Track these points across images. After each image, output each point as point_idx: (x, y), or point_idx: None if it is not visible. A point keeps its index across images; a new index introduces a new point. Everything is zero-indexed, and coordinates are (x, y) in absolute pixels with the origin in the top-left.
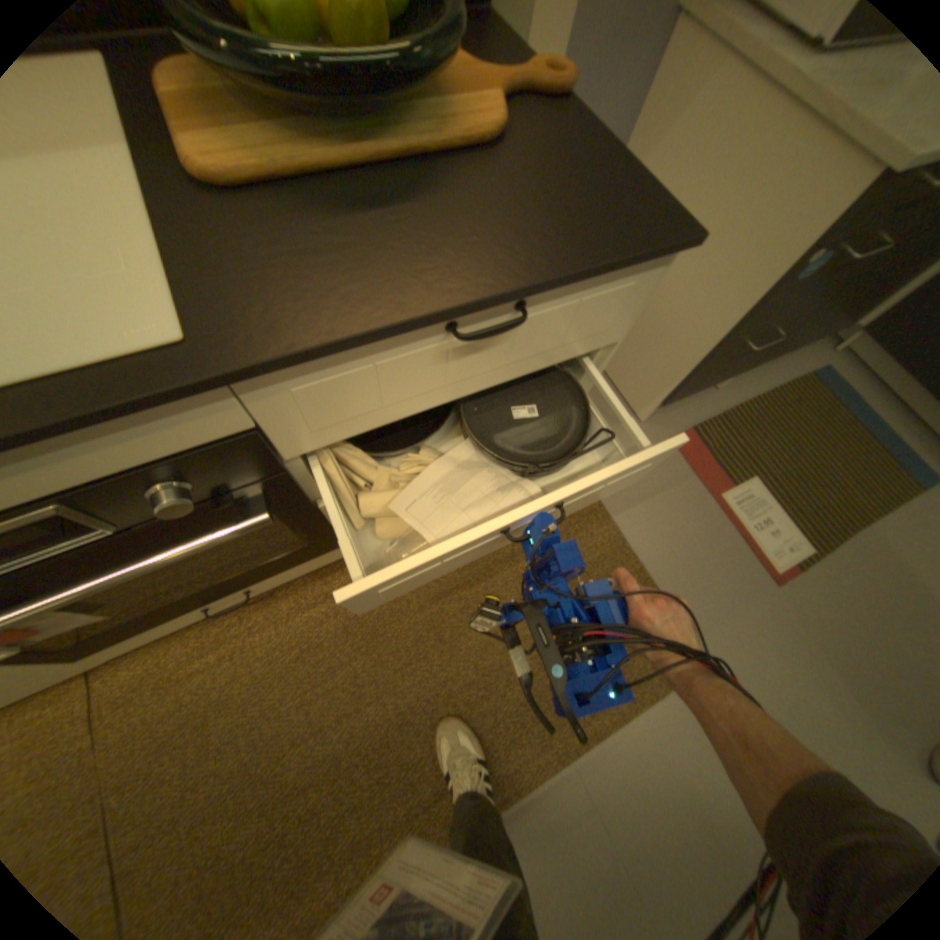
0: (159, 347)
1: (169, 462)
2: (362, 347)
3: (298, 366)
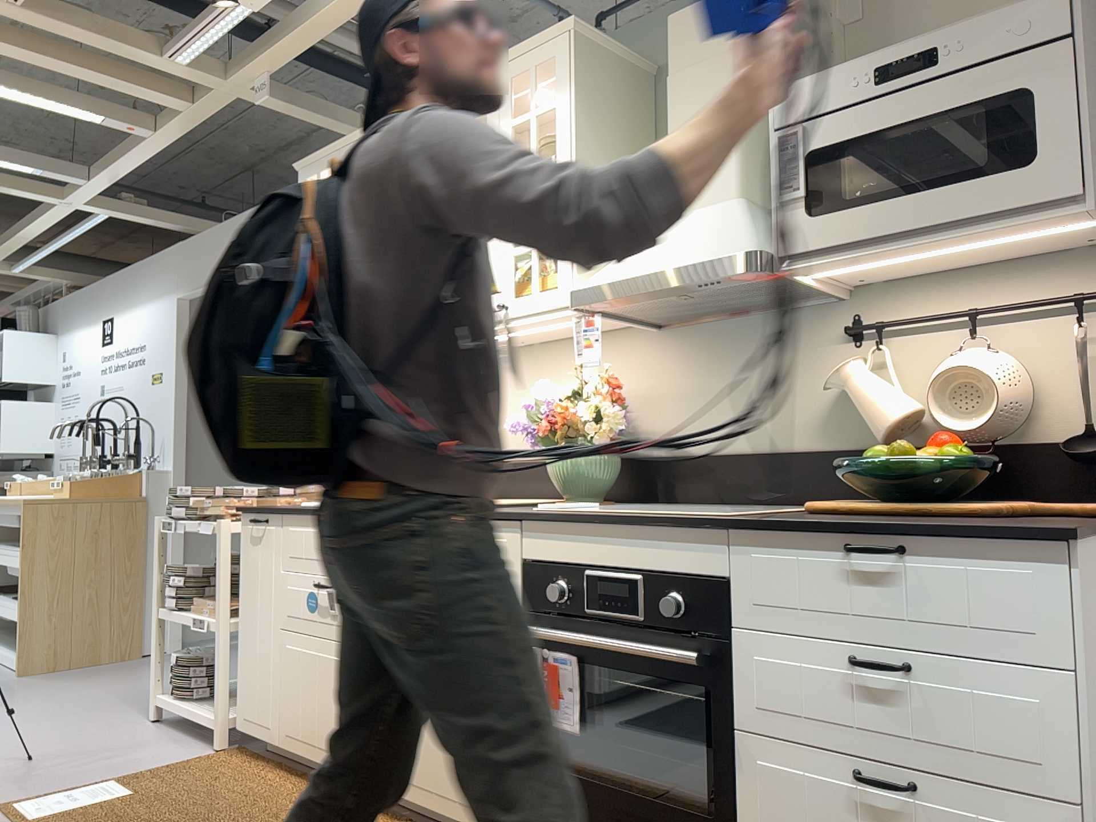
0: (720, 517)
1: (688, 584)
2: (794, 542)
3: (761, 541)
